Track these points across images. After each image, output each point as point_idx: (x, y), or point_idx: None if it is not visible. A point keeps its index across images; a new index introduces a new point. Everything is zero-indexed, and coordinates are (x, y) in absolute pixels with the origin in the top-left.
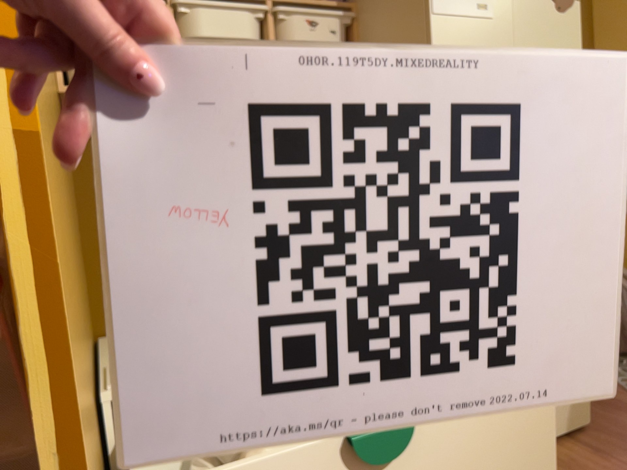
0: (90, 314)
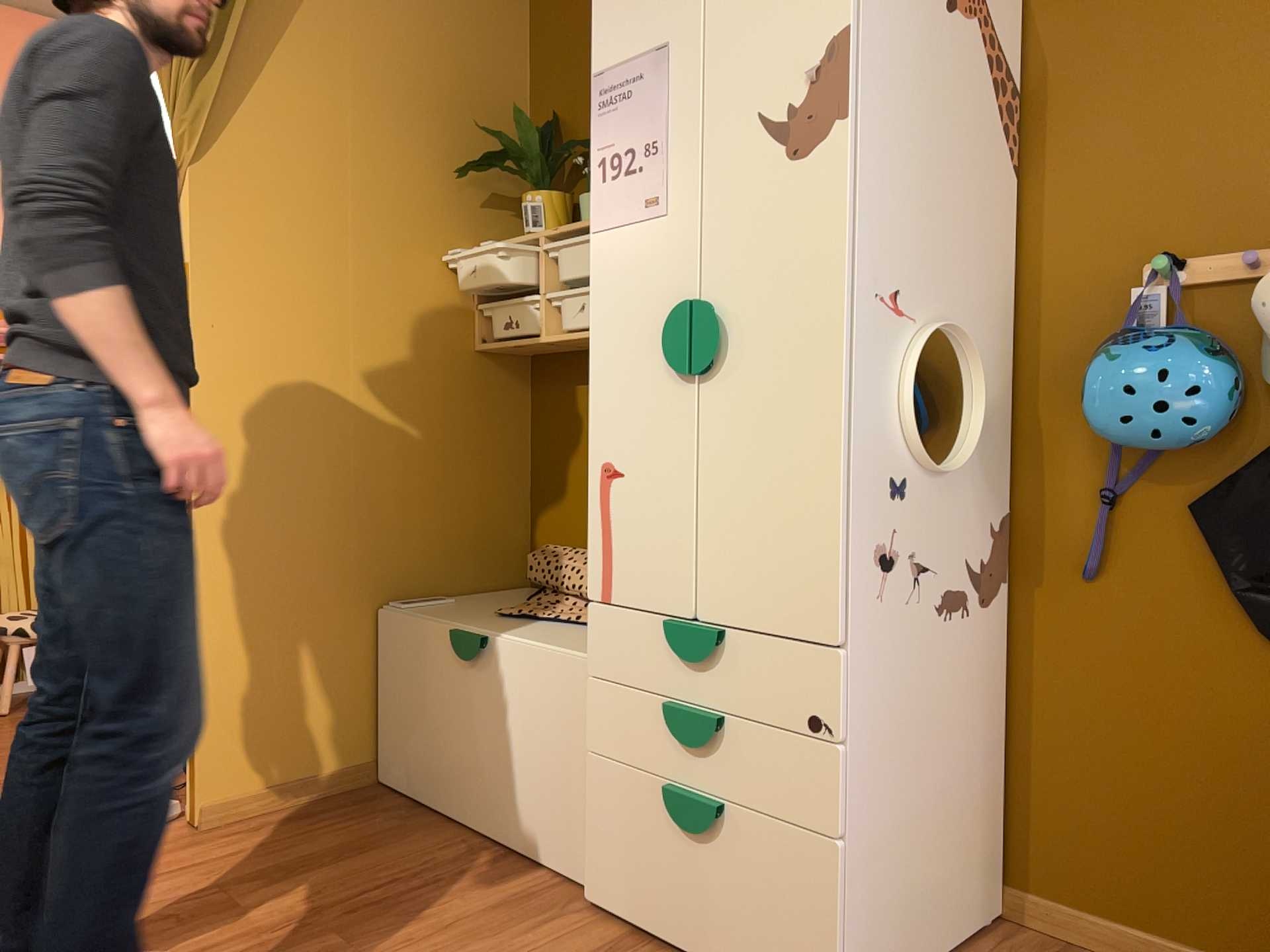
0: (511, 558)
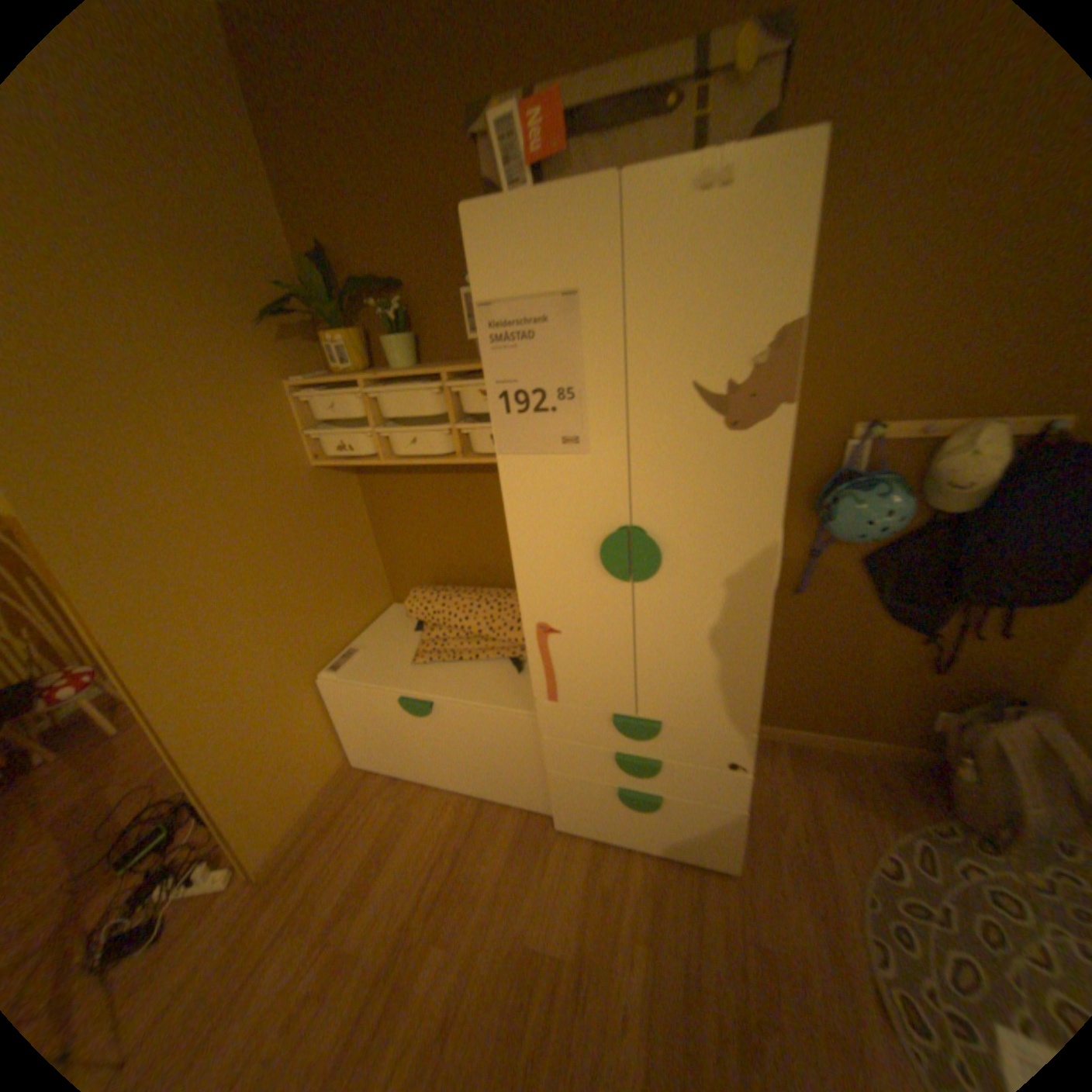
0: (379, 592)
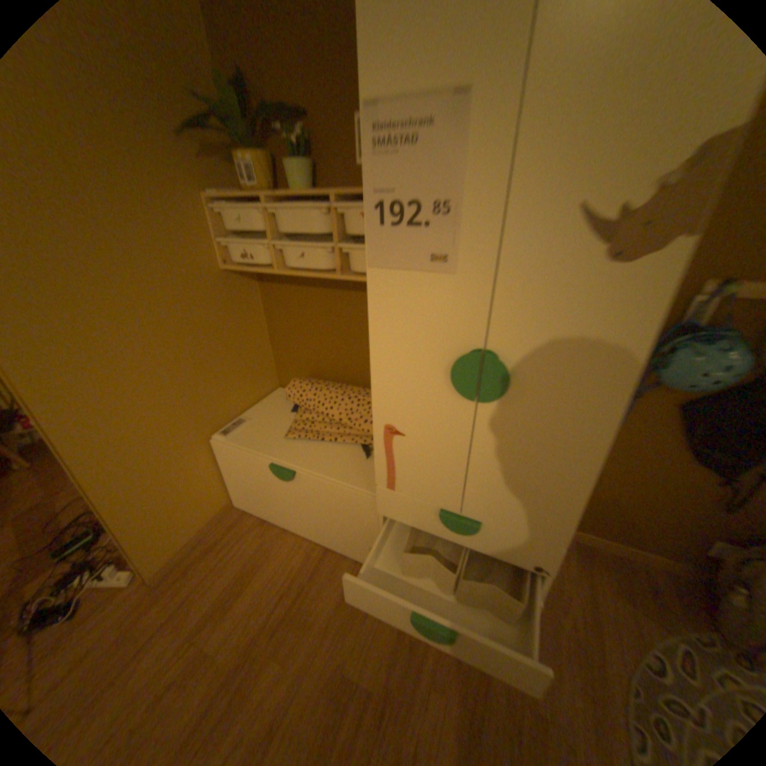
0: (268, 377)
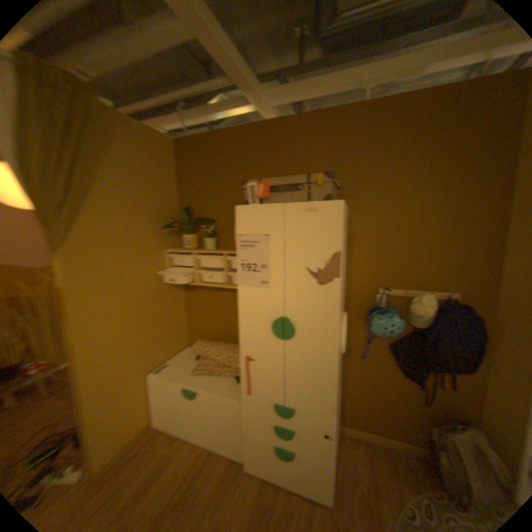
0: (181, 341)
